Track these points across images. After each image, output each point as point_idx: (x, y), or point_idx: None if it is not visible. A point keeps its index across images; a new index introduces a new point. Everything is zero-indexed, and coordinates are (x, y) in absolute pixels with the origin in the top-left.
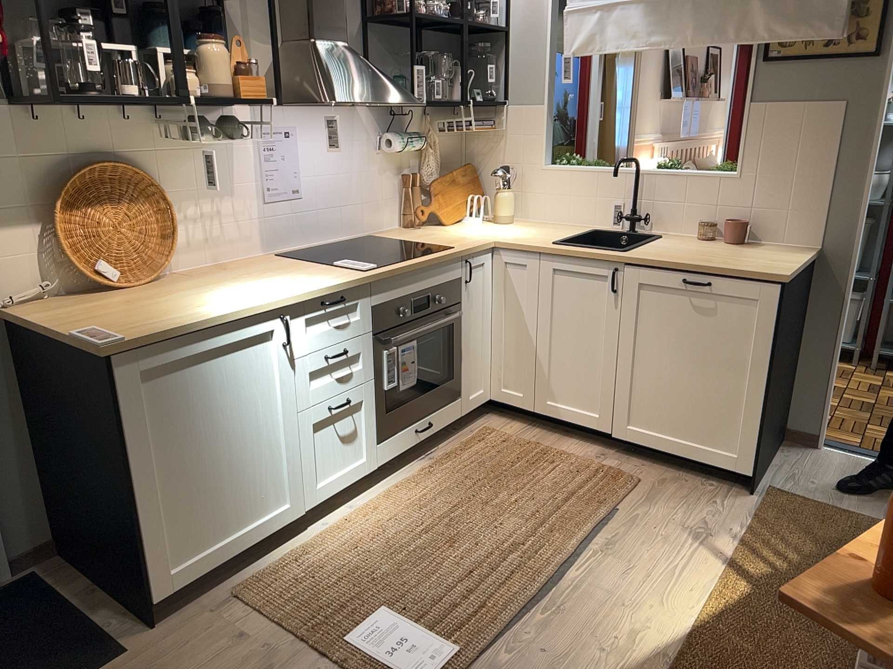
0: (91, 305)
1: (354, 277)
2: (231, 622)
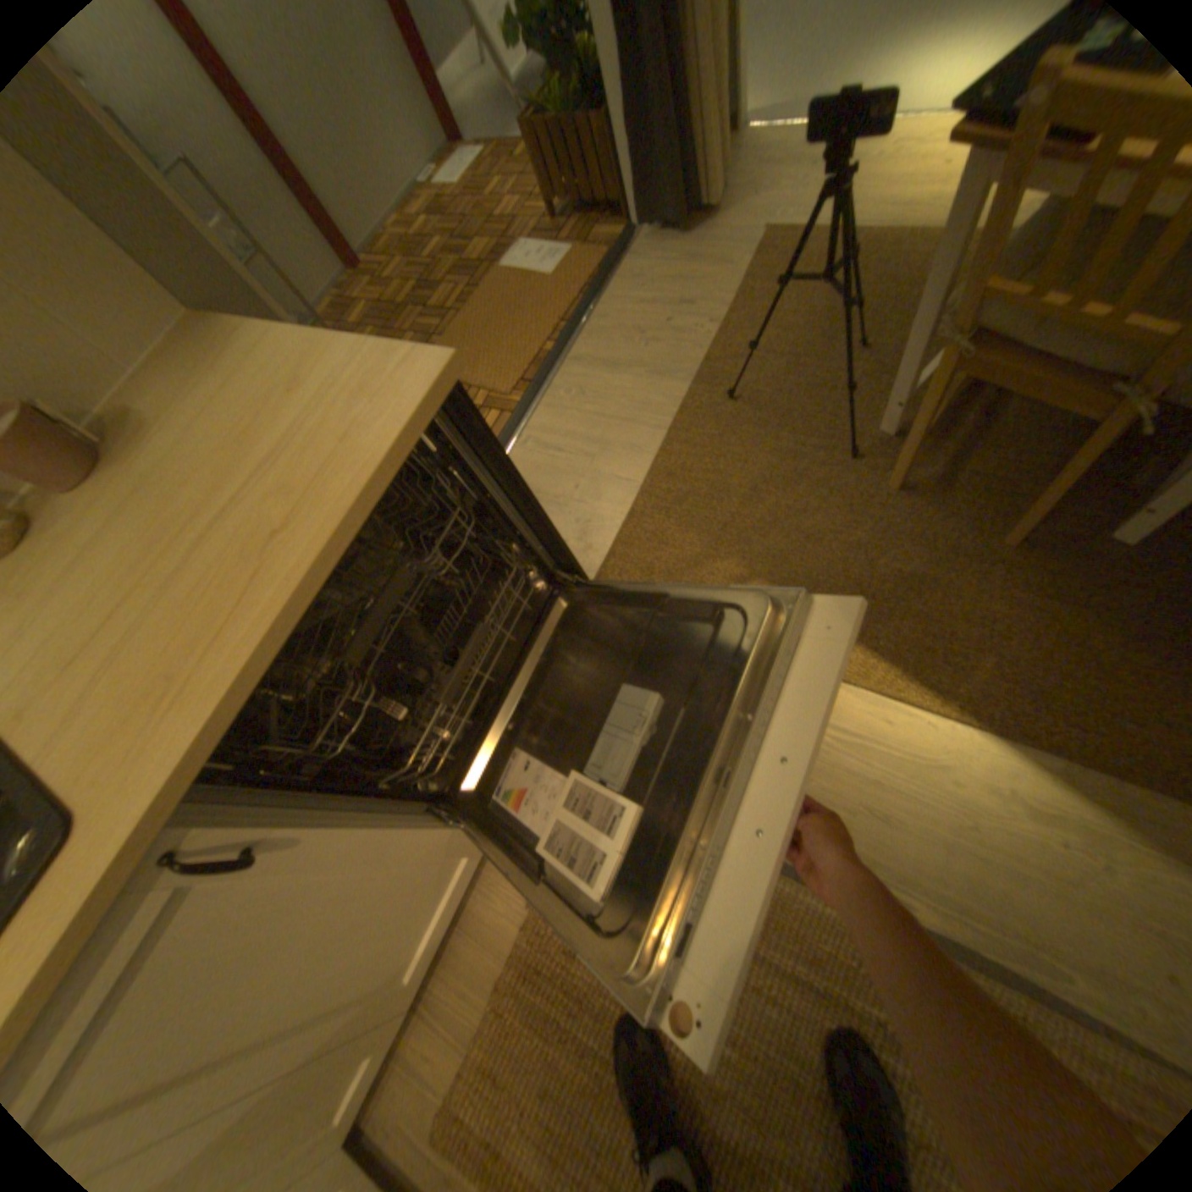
0: None
1: None
2: None
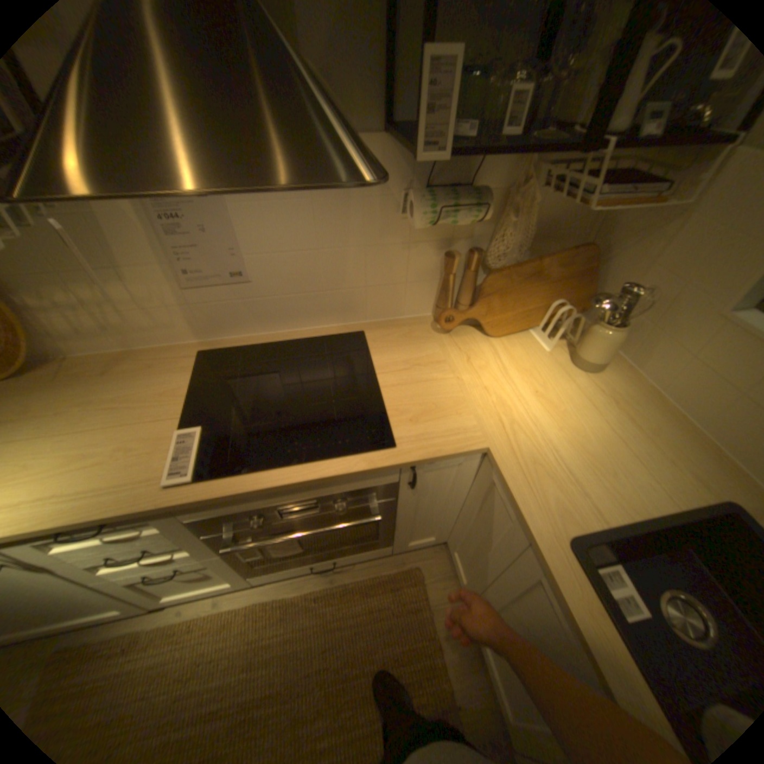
0: None
1: (122, 504)
2: None
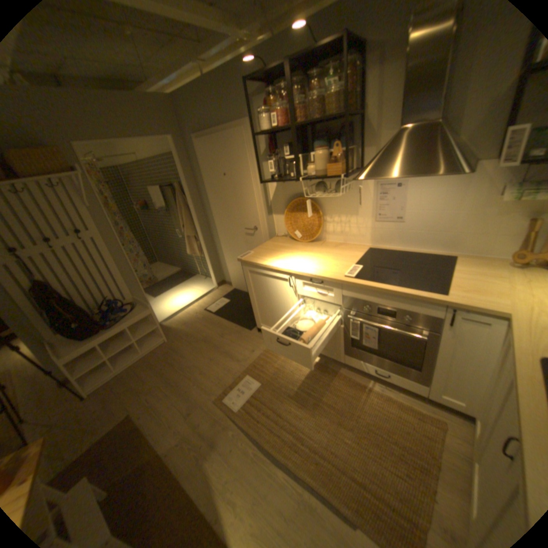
0: (281, 243)
1: (331, 276)
2: (259, 346)
